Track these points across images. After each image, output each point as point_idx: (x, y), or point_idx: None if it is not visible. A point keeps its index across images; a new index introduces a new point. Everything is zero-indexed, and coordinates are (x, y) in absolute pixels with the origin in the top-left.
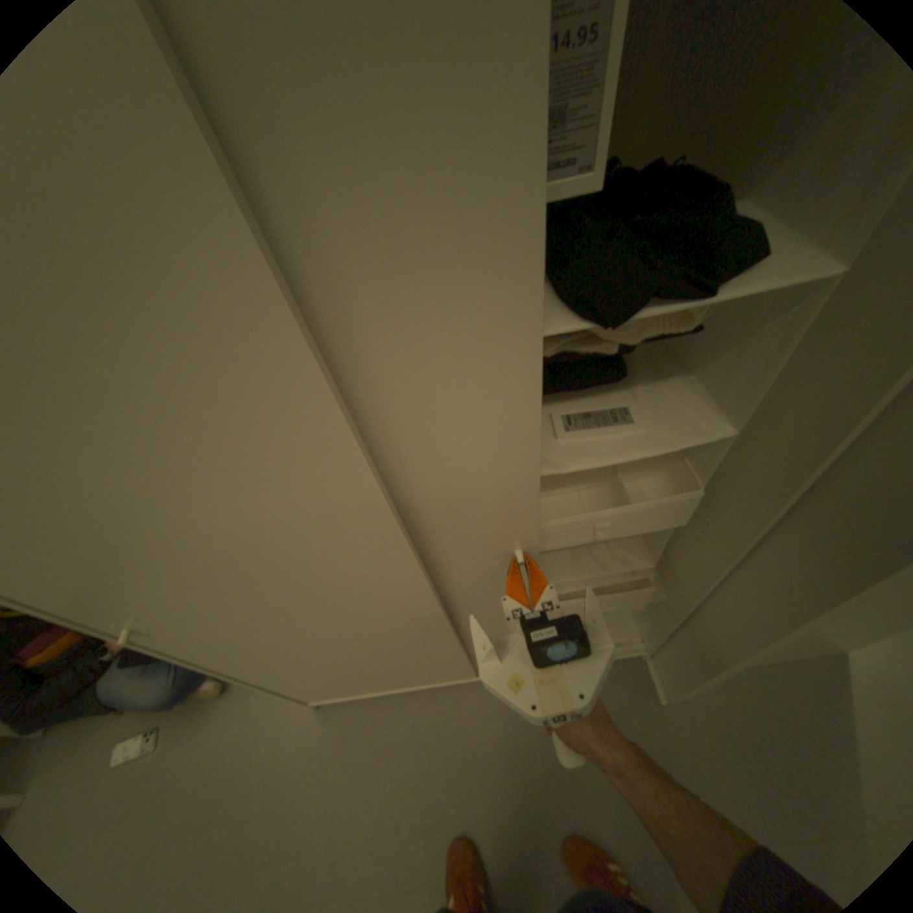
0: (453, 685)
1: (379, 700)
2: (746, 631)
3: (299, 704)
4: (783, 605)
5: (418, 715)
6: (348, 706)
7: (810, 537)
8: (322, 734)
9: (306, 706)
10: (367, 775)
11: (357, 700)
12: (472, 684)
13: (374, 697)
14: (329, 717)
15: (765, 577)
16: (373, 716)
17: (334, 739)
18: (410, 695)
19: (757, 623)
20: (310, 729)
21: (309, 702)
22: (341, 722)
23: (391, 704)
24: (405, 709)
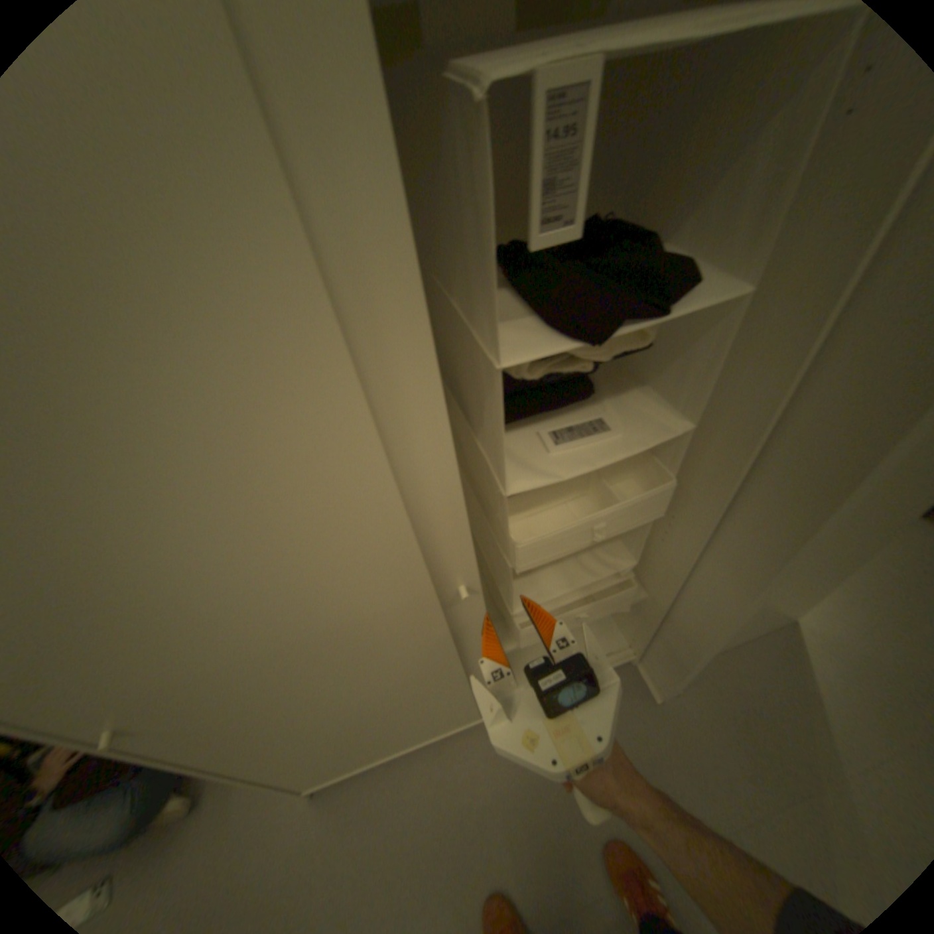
0: (458, 732)
1: (381, 769)
2: (722, 606)
3: (293, 793)
4: (748, 573)
5: (426, 774)
6: (347, 784)
7: (759, 509)
8: (321, 823)
9: (301, 794)
10: (380, 856)
11: (356, 775)
12: (476, 727)
13: (376, 766)
14: (327, 802)
15: (729, 553)
16: (377, 788)
17: (337, 826)
18: (413, 755)
19: (730, 596)
20: (306, 821)
21: (305, 787)
22: (342, 804)
23: (395, 769)
24: (410, 772)
